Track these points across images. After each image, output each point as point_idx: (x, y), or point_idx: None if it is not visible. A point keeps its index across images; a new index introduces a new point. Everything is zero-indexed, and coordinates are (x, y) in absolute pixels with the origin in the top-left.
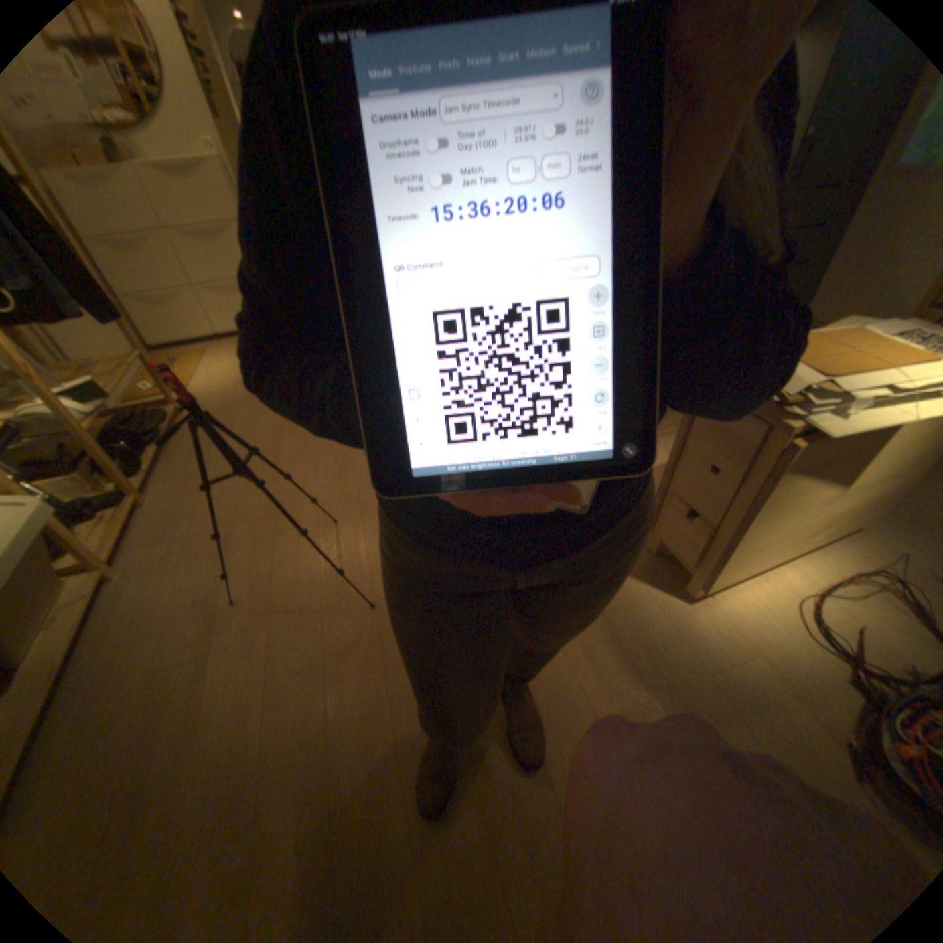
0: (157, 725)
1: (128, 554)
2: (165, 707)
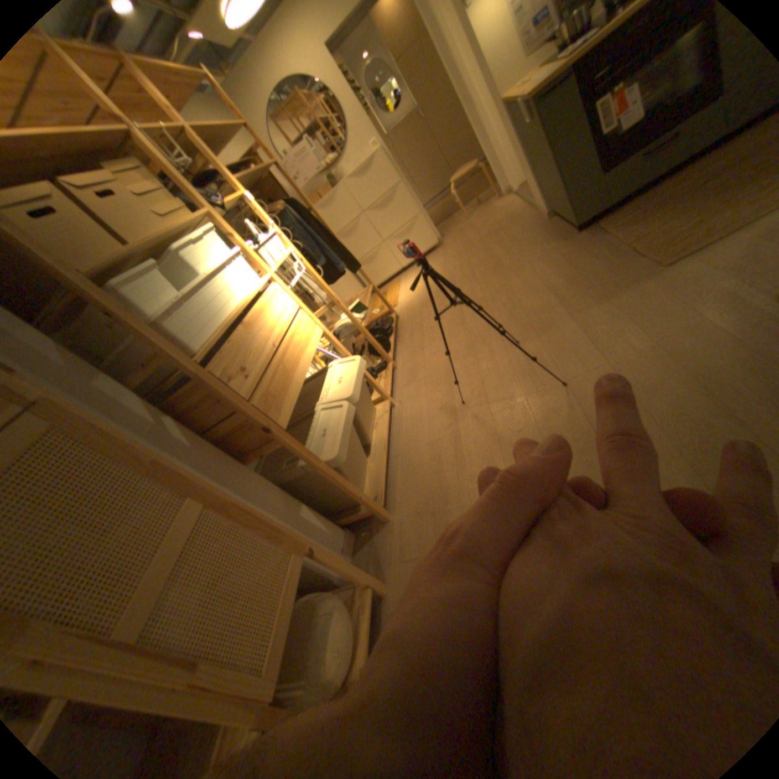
0: (442, 464)
1: (398, 391)
2: (443, 456)
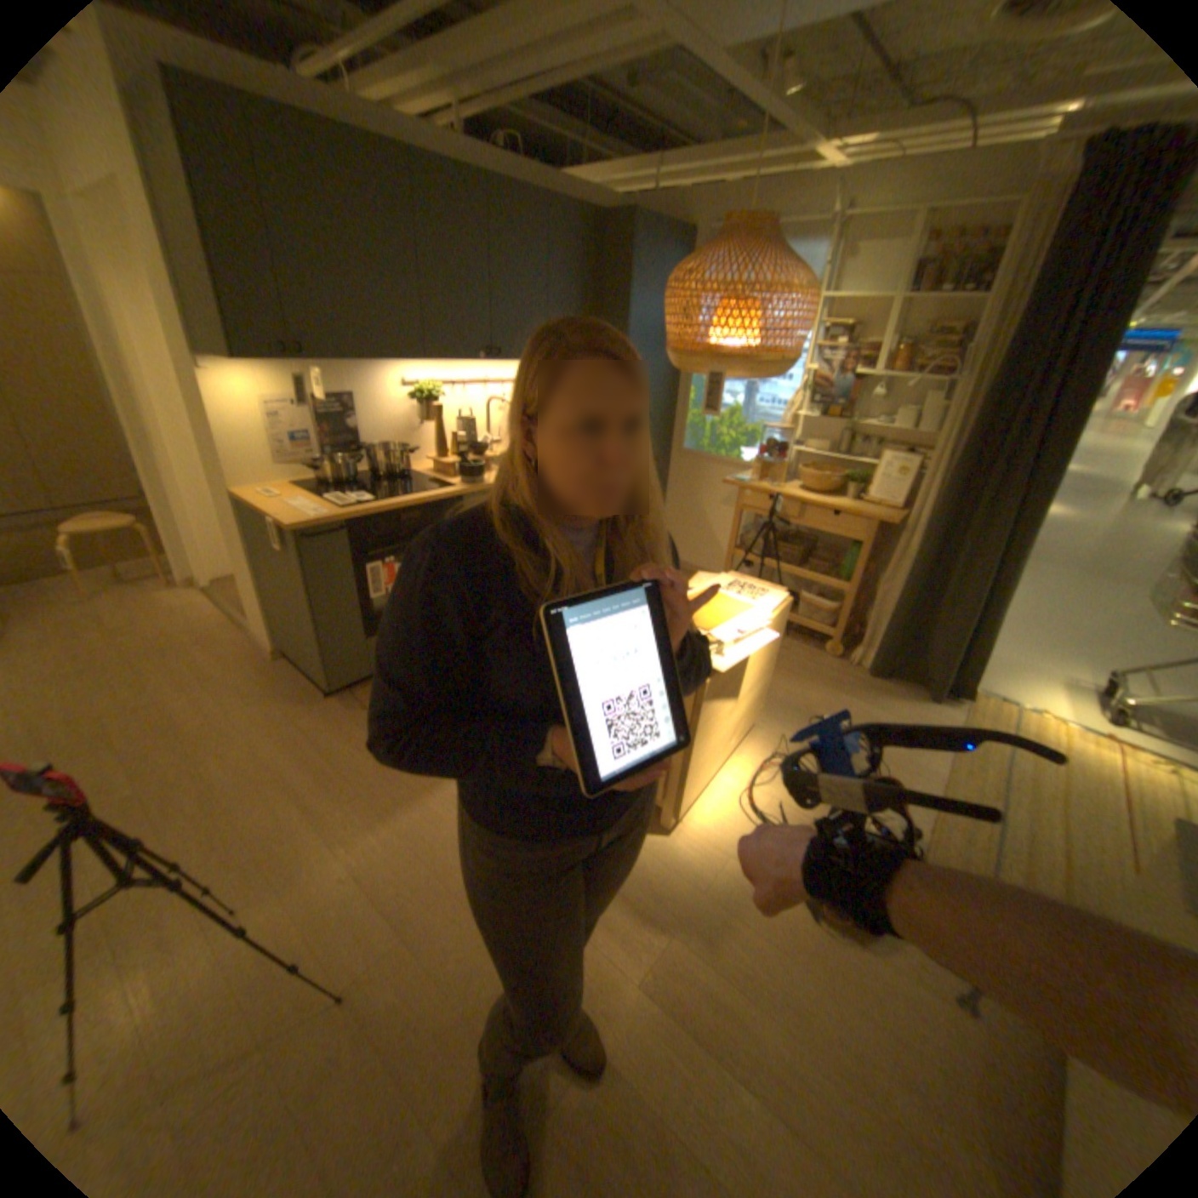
0: None
1: None
2: None
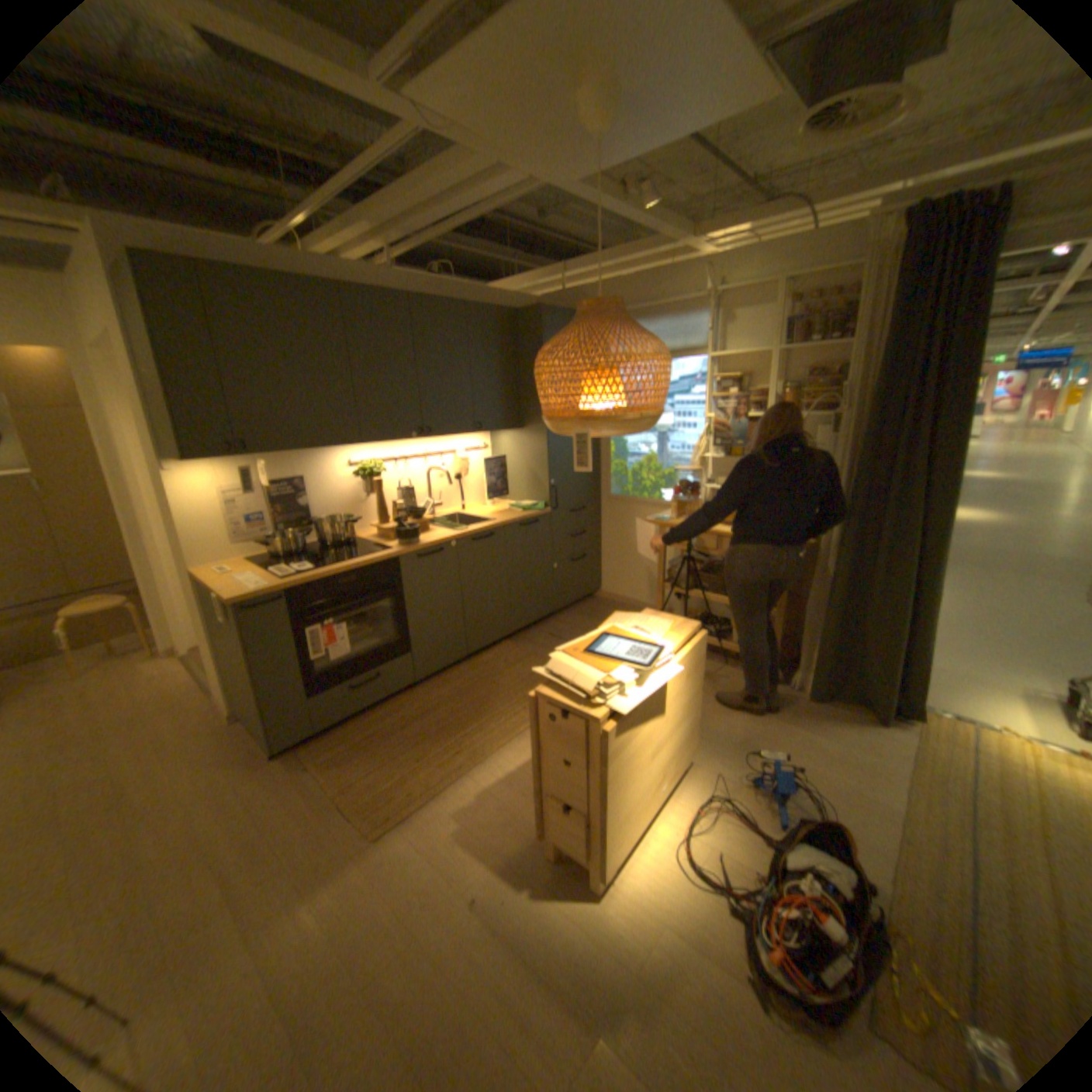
0: None
1: None
2: None
